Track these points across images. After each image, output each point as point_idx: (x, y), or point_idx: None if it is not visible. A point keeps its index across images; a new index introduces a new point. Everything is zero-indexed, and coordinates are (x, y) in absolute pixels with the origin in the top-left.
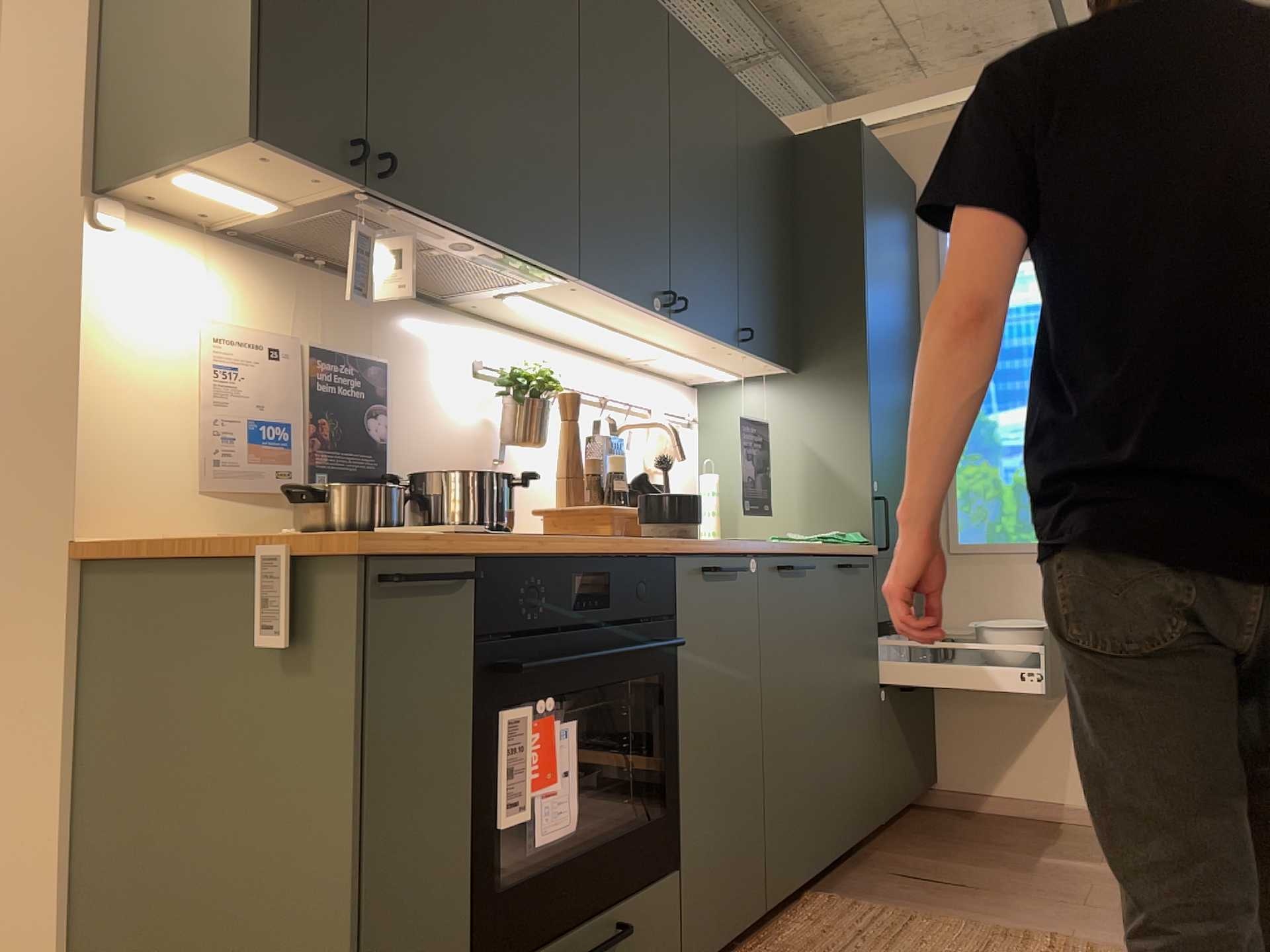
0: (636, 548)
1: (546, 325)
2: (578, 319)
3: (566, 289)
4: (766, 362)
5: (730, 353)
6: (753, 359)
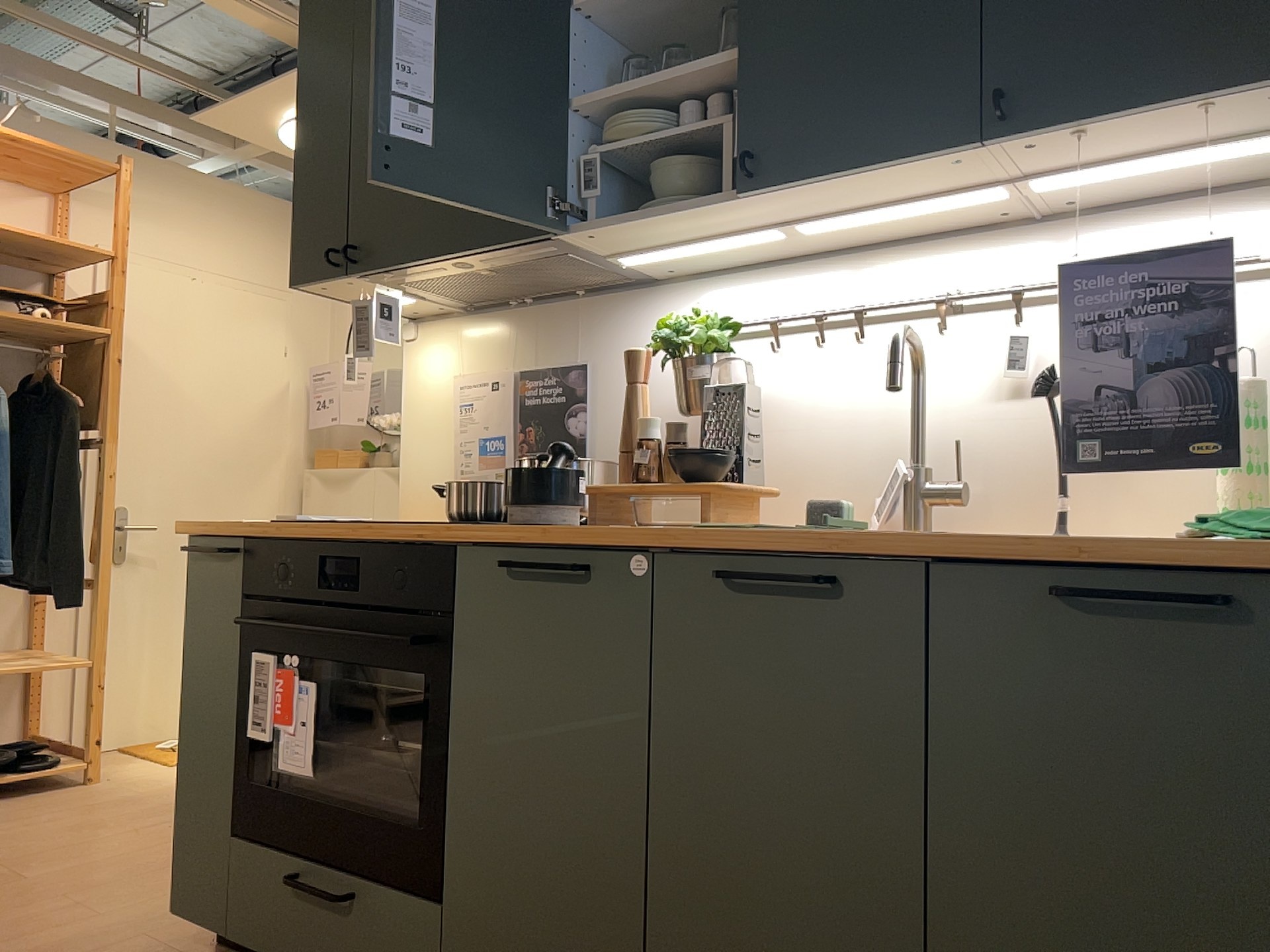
0: (404, 534)
1: (778, 249)
2: (723, 241)
3: (602, 239)
4: (1178, 111)
5: (1039, 149)
6: (1131, 124)
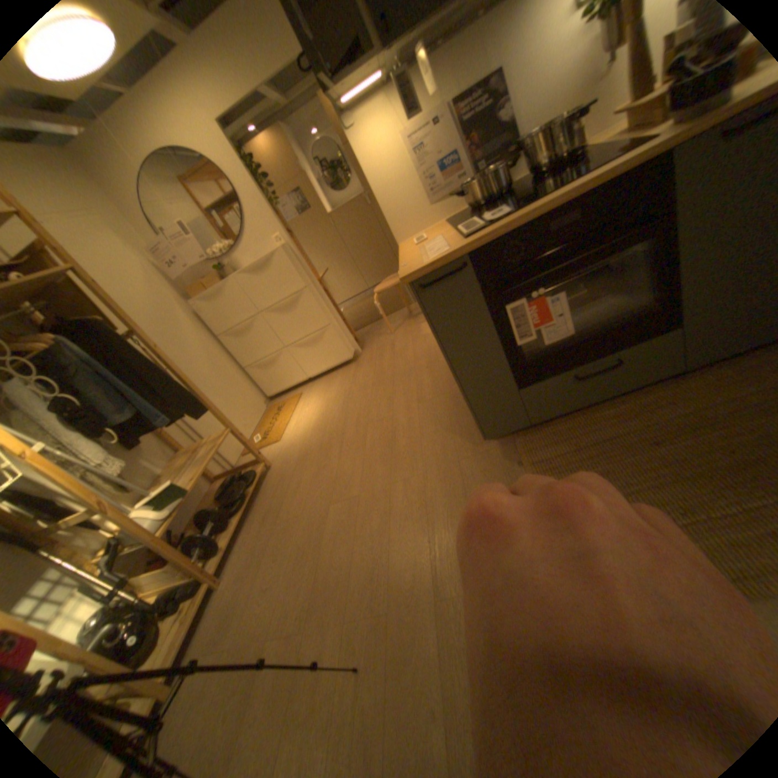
0: (617, 169)
1: None
2: None
3: None
4: None
5: None
6: None
